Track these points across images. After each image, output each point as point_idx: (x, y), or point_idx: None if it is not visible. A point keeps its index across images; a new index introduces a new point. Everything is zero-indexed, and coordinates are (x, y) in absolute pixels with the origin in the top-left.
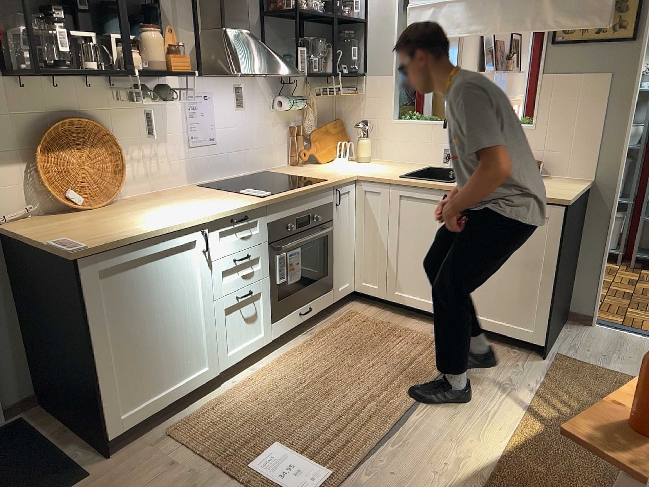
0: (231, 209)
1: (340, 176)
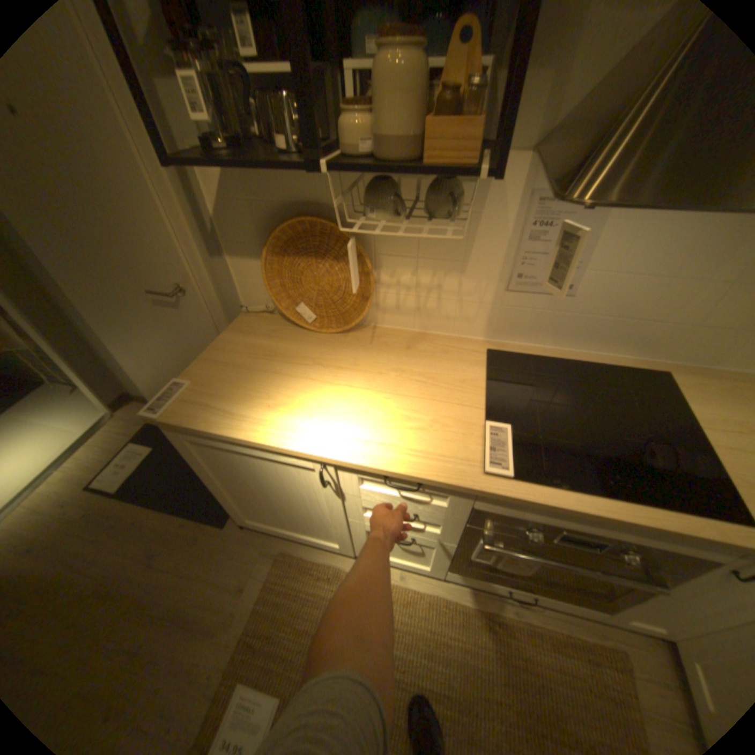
0: (383, 468)
1: None
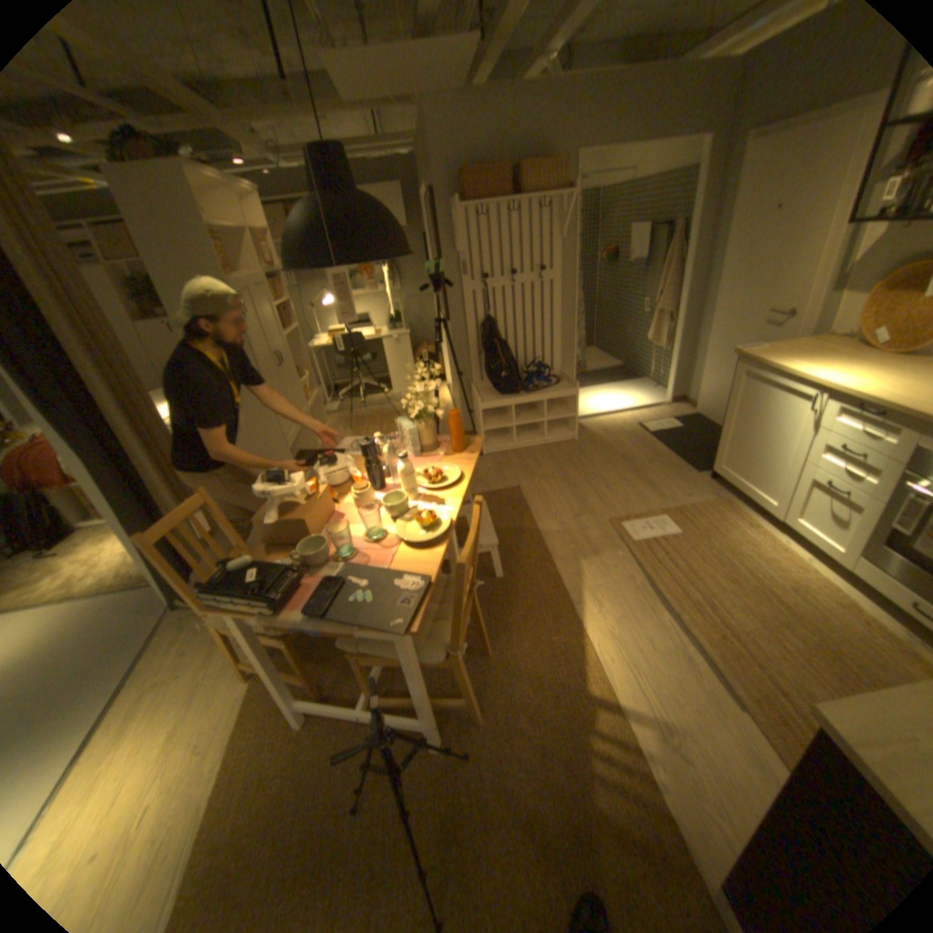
0: (863, 392)
1: None
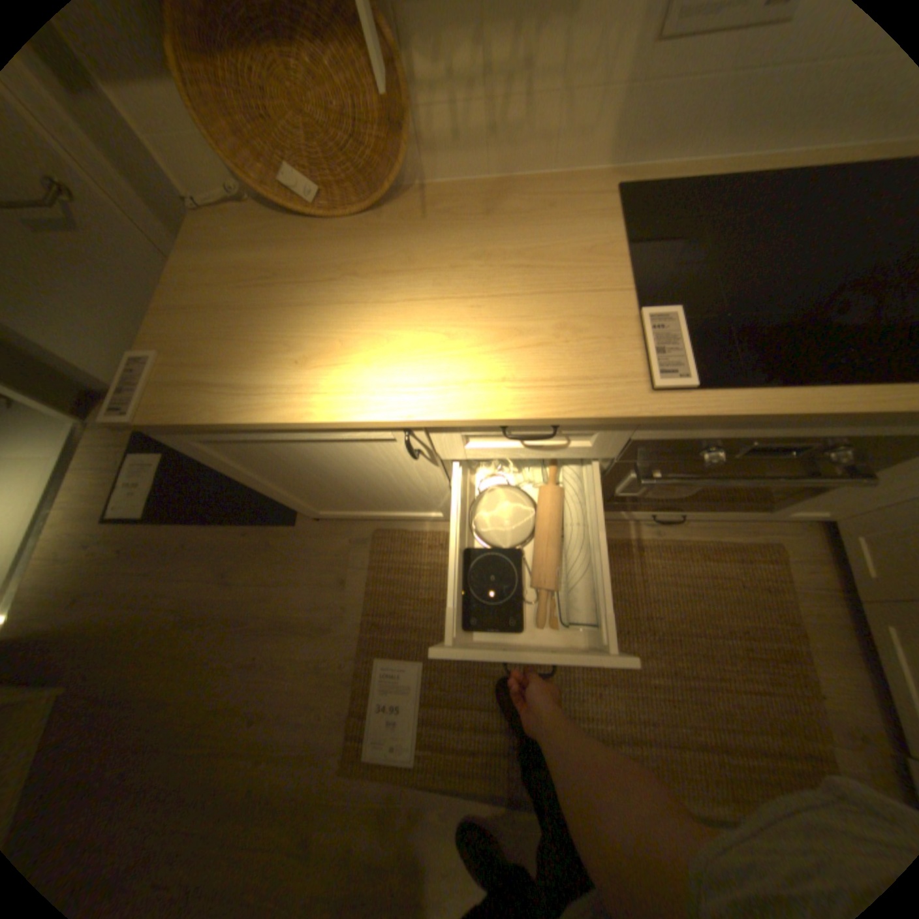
0: (500, 416)
1: None
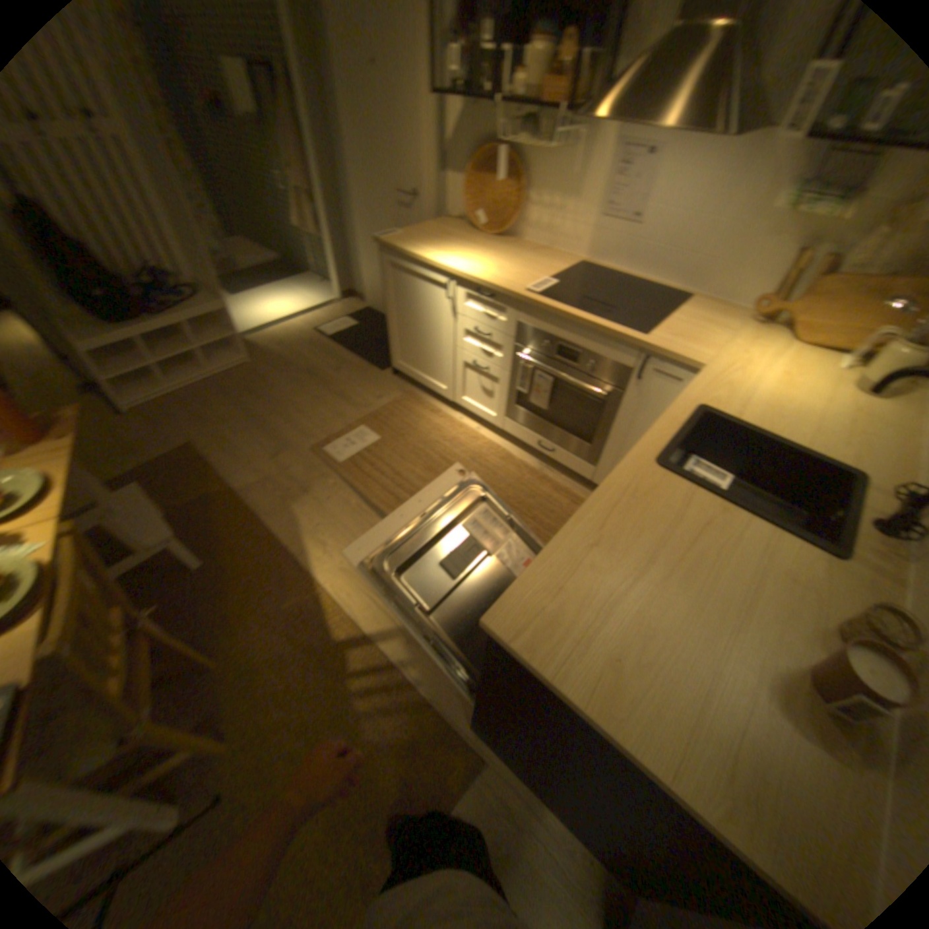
0: (474, 278)
1: (685, 348)
